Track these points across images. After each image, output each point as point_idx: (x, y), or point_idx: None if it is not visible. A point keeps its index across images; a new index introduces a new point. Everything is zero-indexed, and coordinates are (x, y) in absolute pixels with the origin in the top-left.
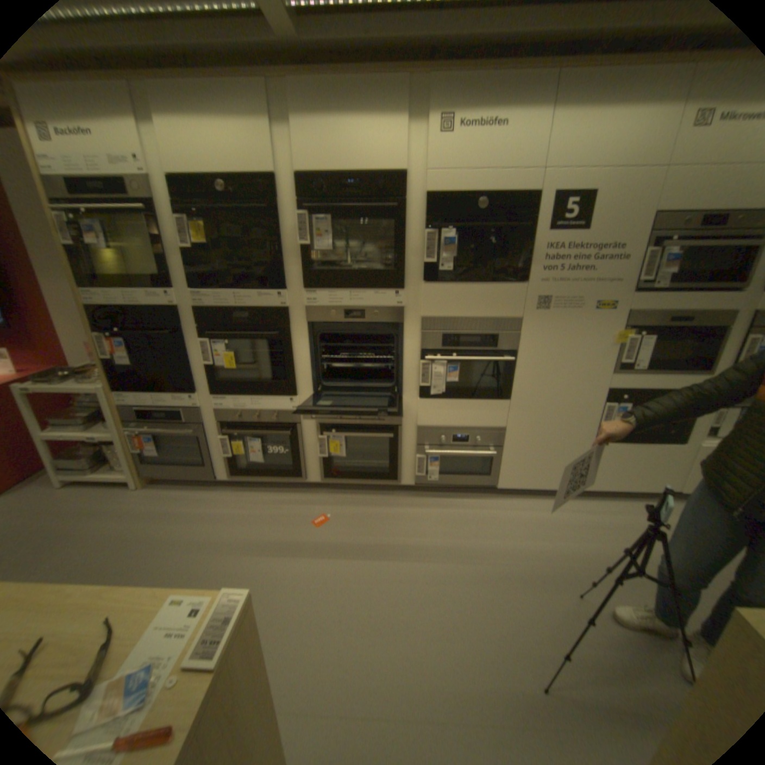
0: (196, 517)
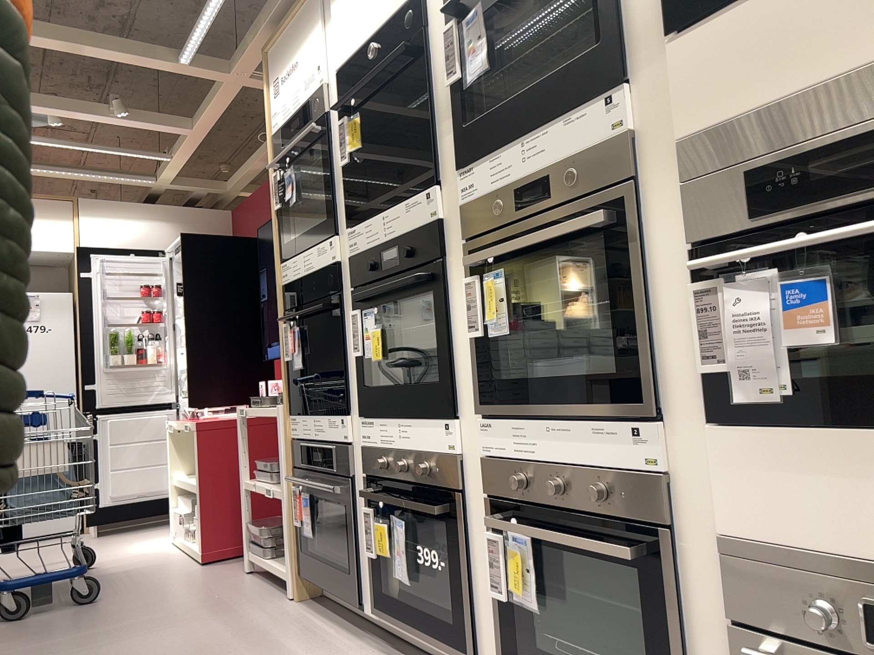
0: None
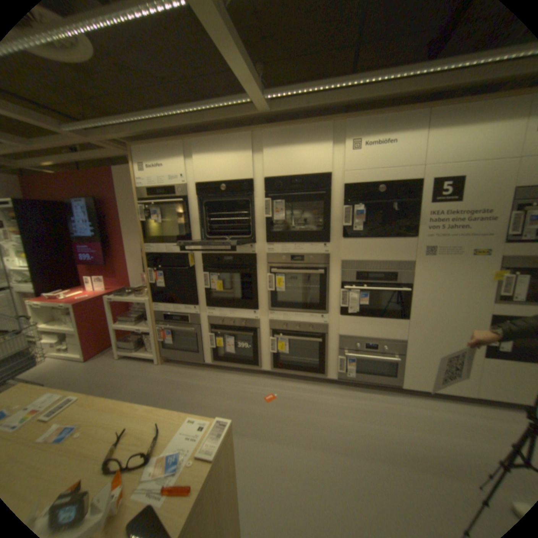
0: (191, 386)
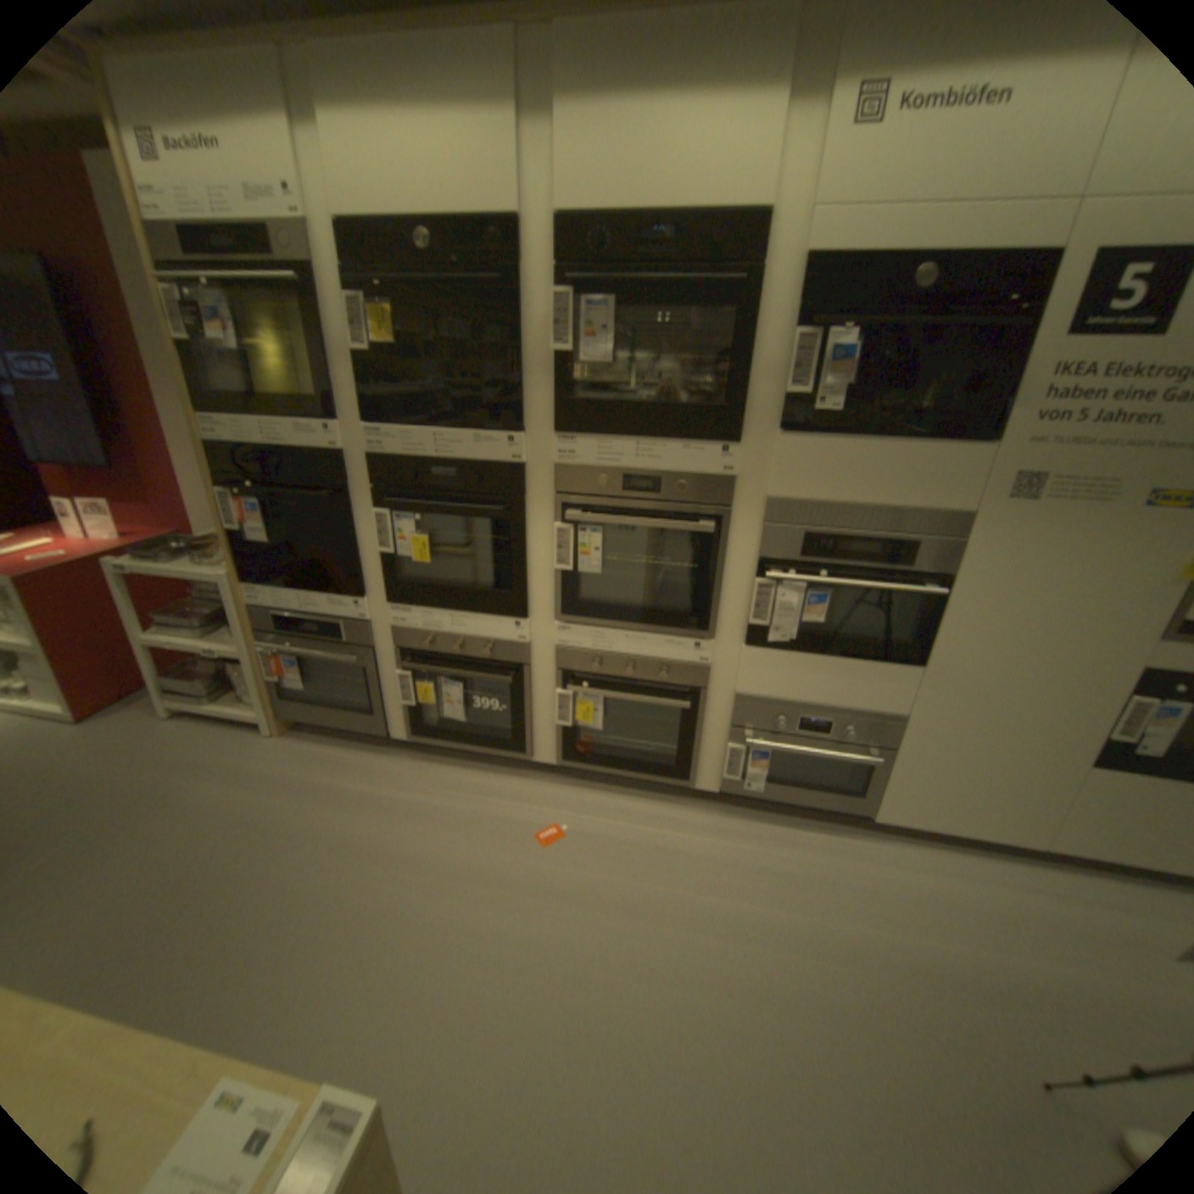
0: (354, 797)
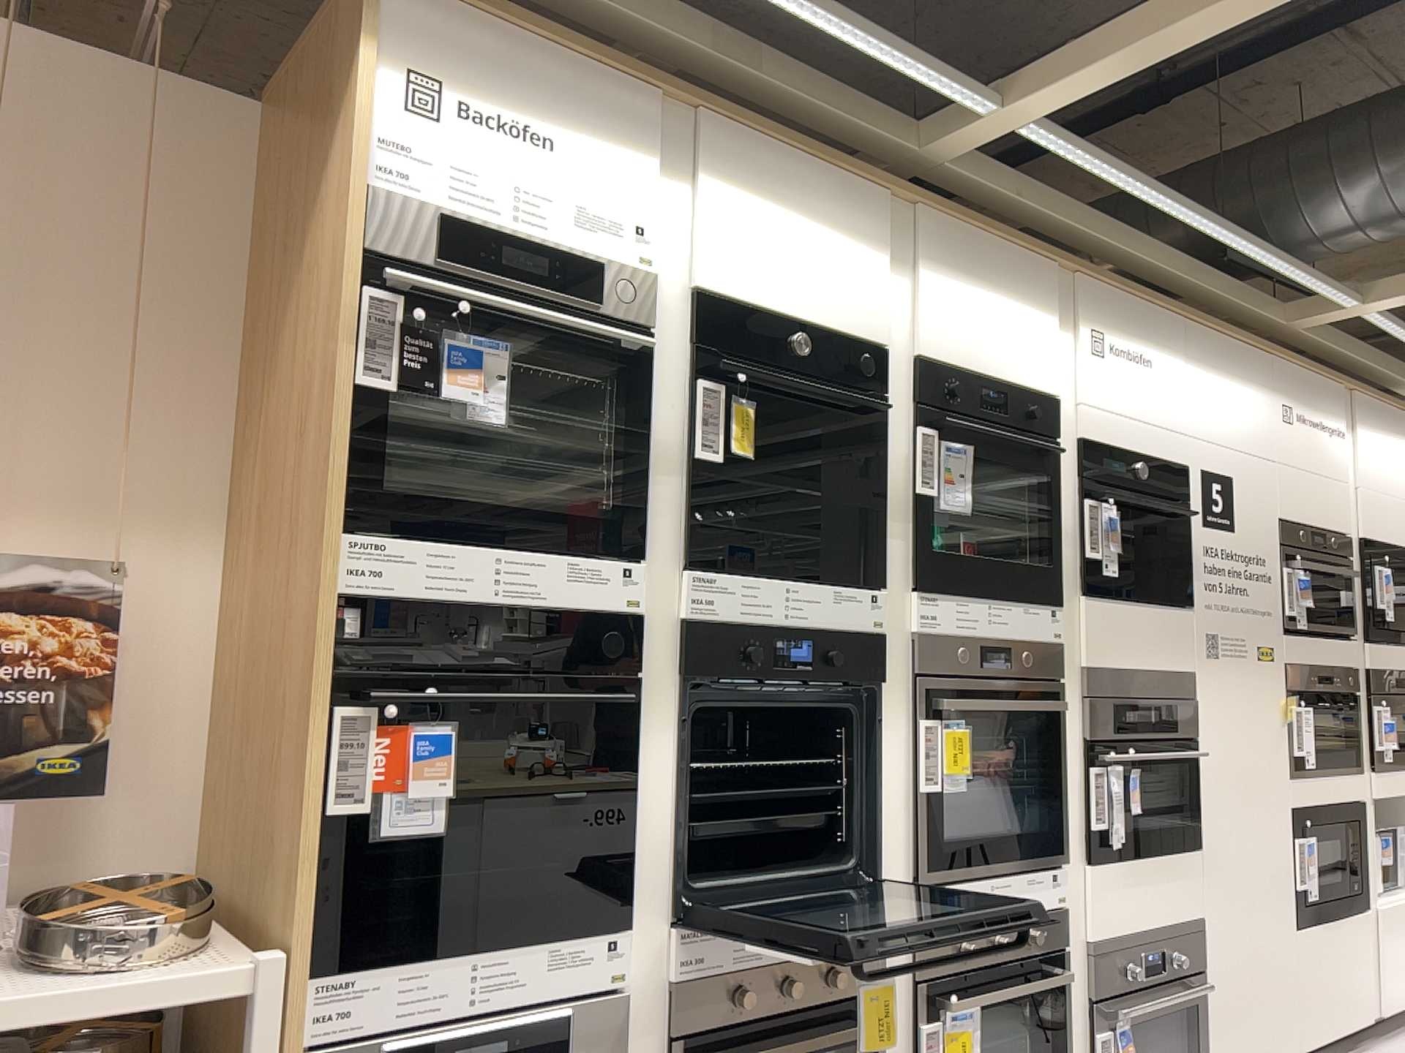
0: None
